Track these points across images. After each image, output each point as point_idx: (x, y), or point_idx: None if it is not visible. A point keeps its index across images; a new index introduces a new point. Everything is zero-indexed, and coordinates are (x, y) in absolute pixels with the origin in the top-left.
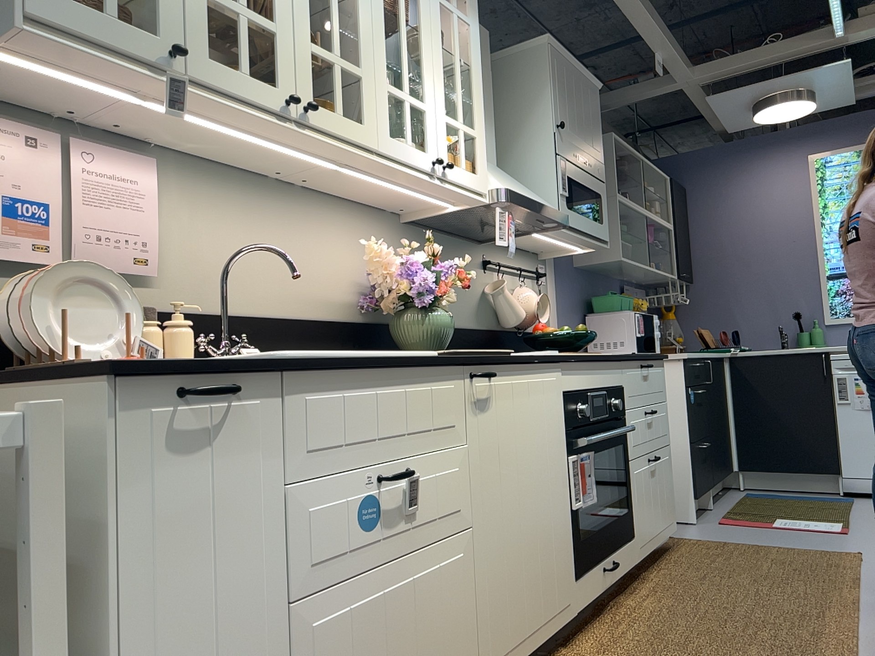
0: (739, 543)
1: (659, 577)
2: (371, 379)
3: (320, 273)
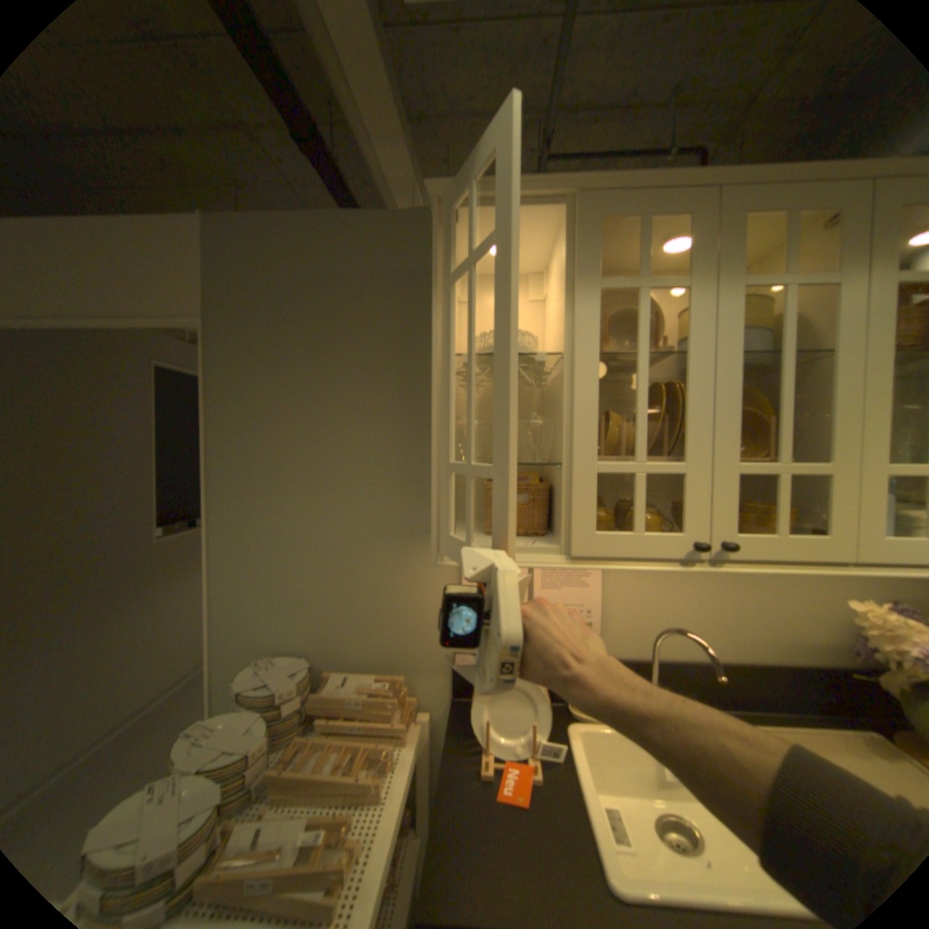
0: None
1: None
2: None
3: (791, 617)
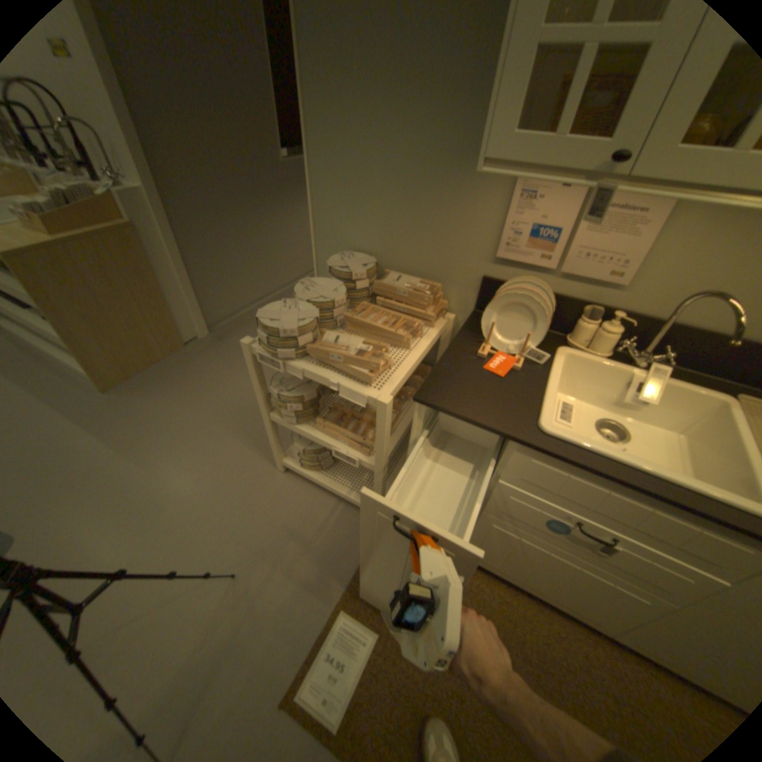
0: None
1: None
2: (614, 486)
3: None
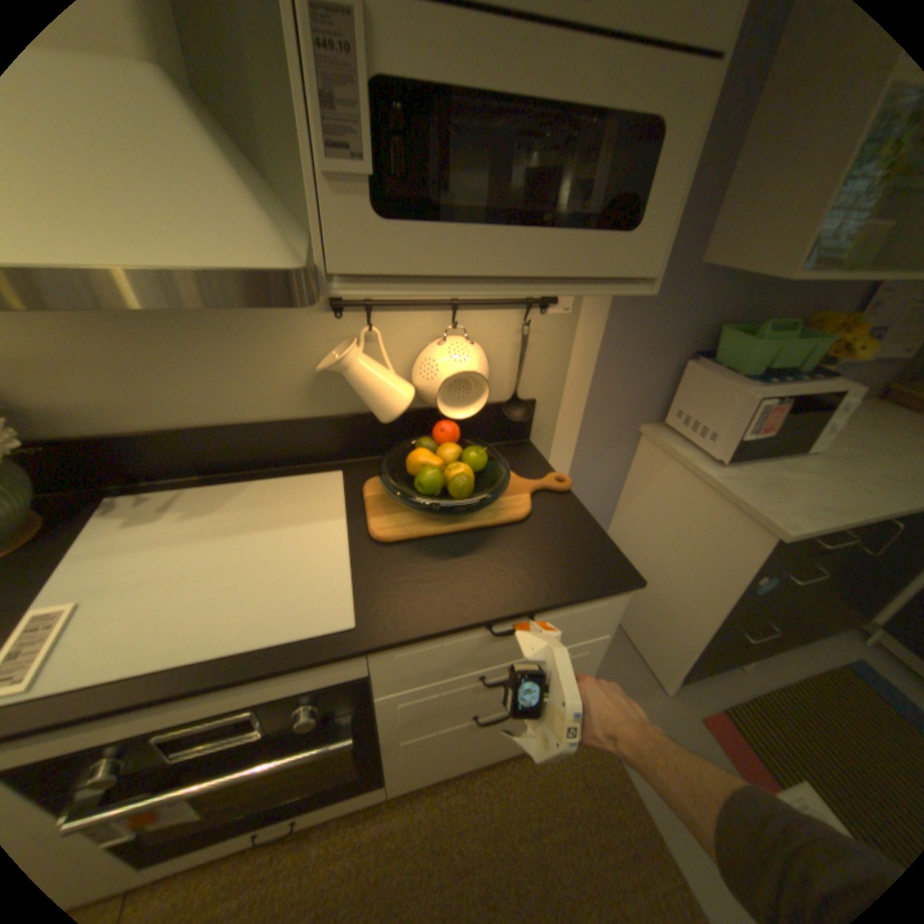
0: (644, 812)
1: (425, 816)
2: None
3: None
